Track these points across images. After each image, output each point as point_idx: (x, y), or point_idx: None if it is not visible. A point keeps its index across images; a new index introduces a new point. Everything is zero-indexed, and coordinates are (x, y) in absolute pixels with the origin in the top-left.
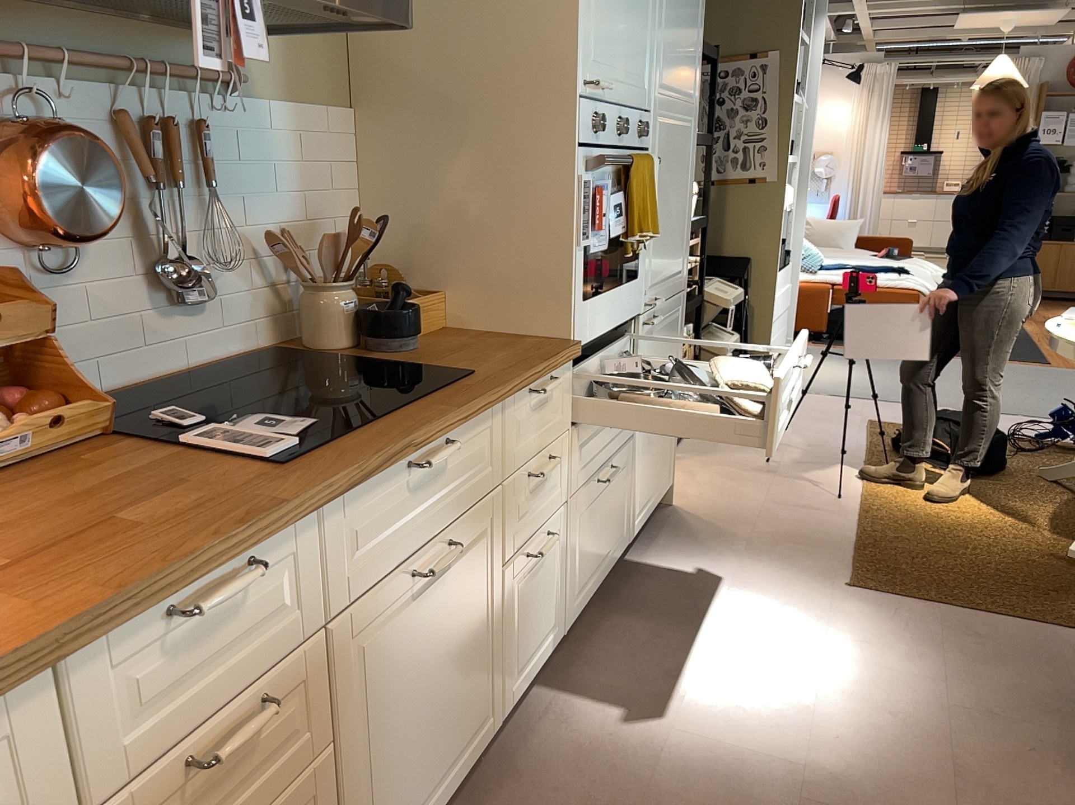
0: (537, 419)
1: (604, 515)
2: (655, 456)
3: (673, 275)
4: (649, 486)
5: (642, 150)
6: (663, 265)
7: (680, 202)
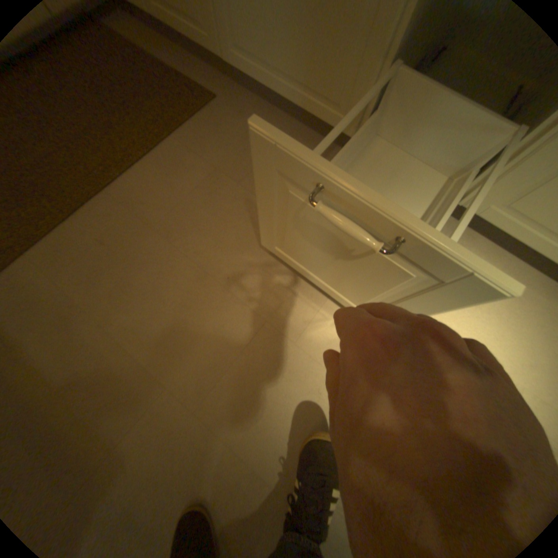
0: None
1: None
2: None
3: None
4: None
5: None
6: None
7: None
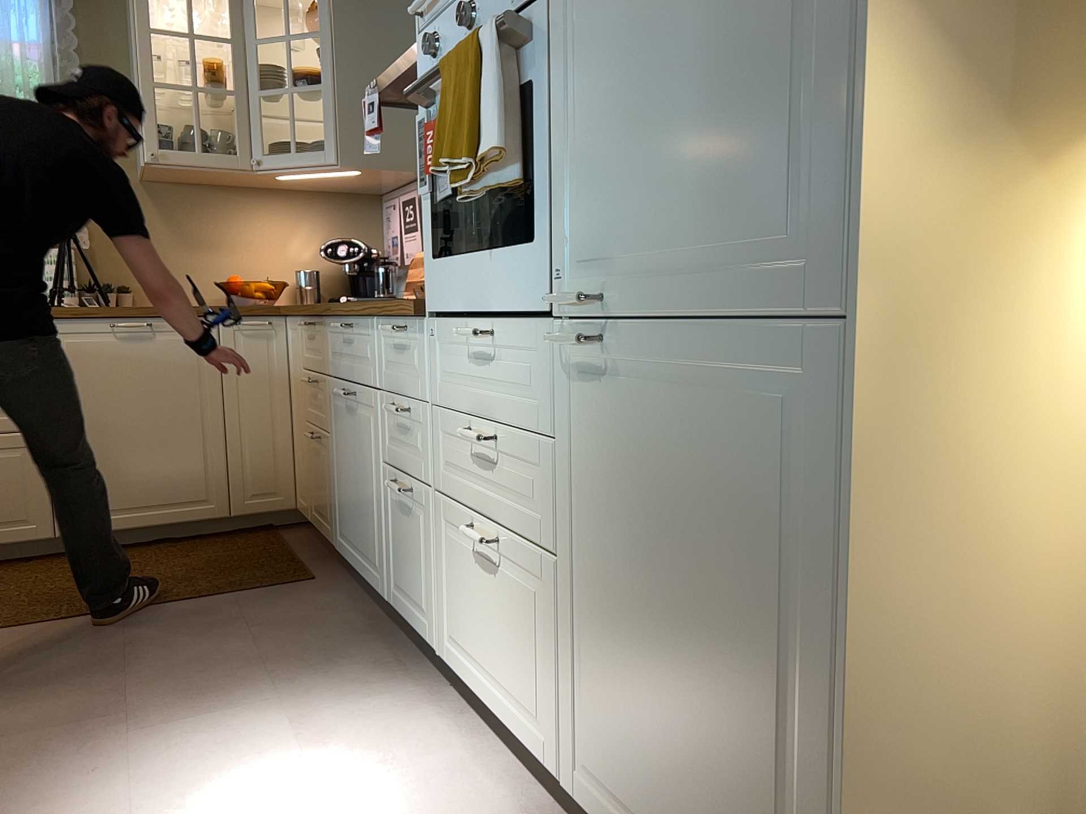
0: (398, 359)
1: (493, 608)
2: (663, 743)
3: (718, 250)
4: (640, 791)
5: (529, 4)
6: (635, 220)
7: (748, 8)
